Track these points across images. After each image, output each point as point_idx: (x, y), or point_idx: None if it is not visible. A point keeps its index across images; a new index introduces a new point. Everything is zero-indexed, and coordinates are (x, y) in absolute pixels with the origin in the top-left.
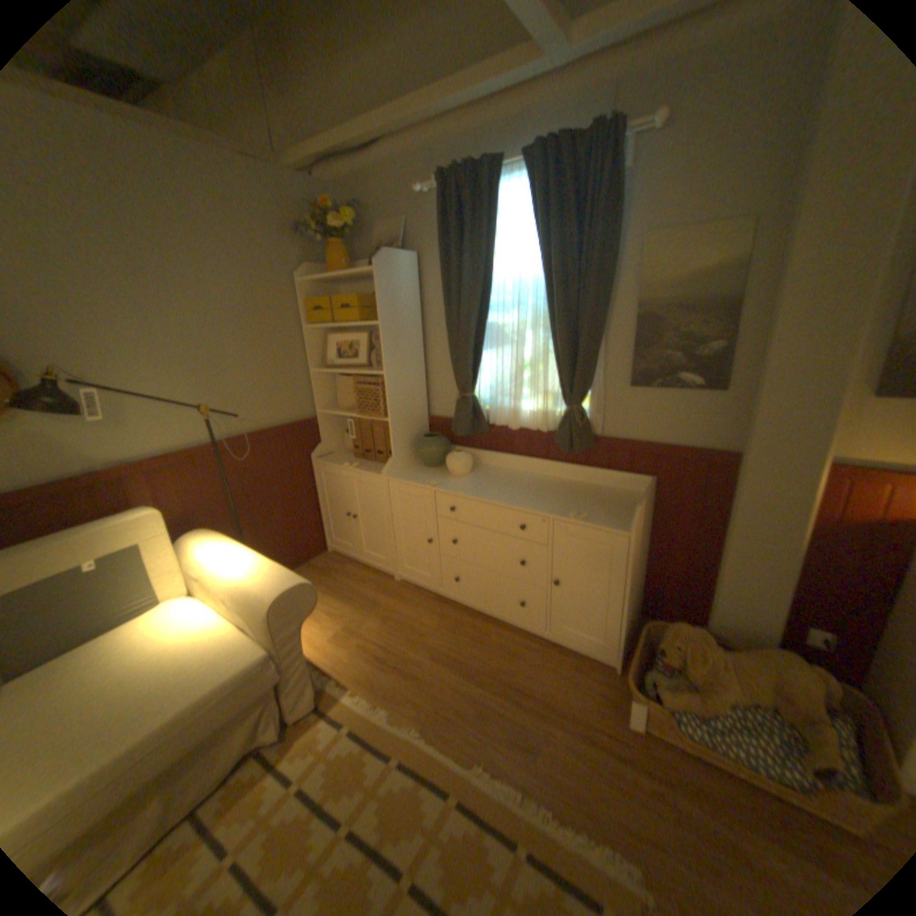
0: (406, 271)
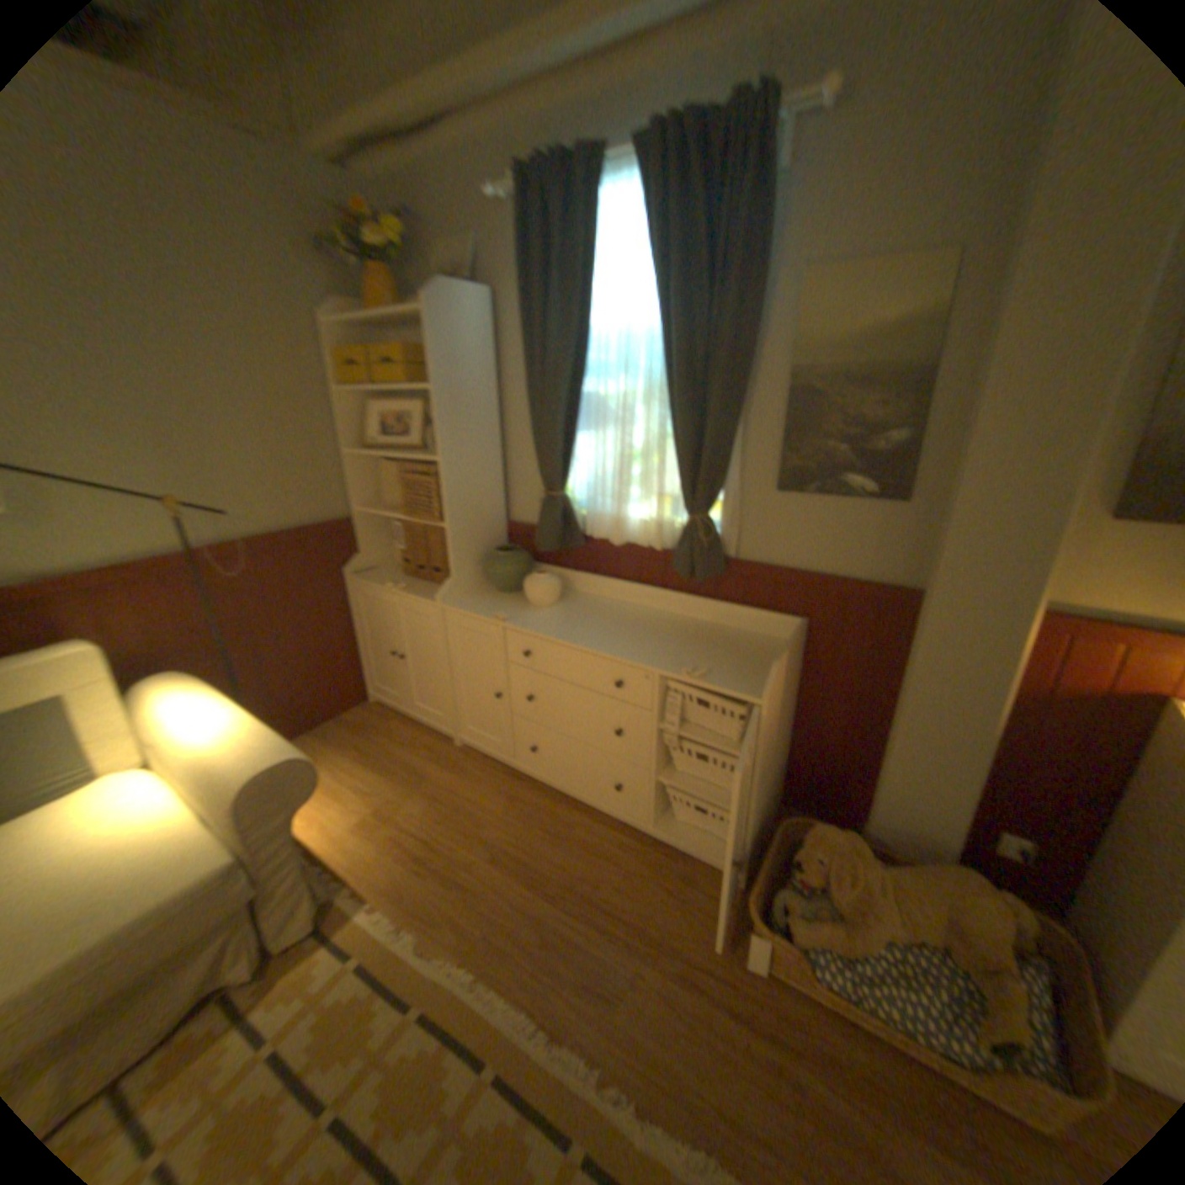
0: (471, 312)
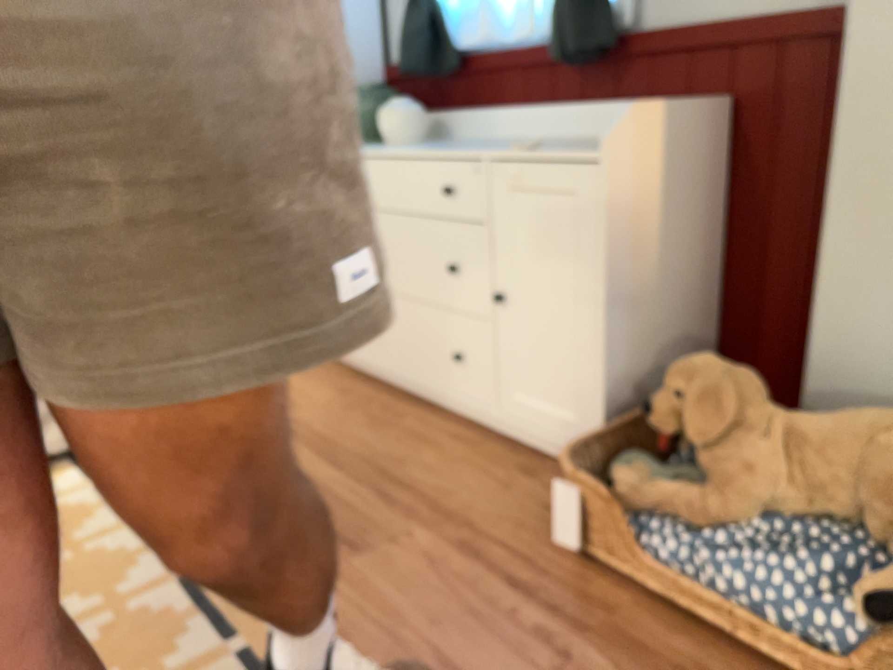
0: None
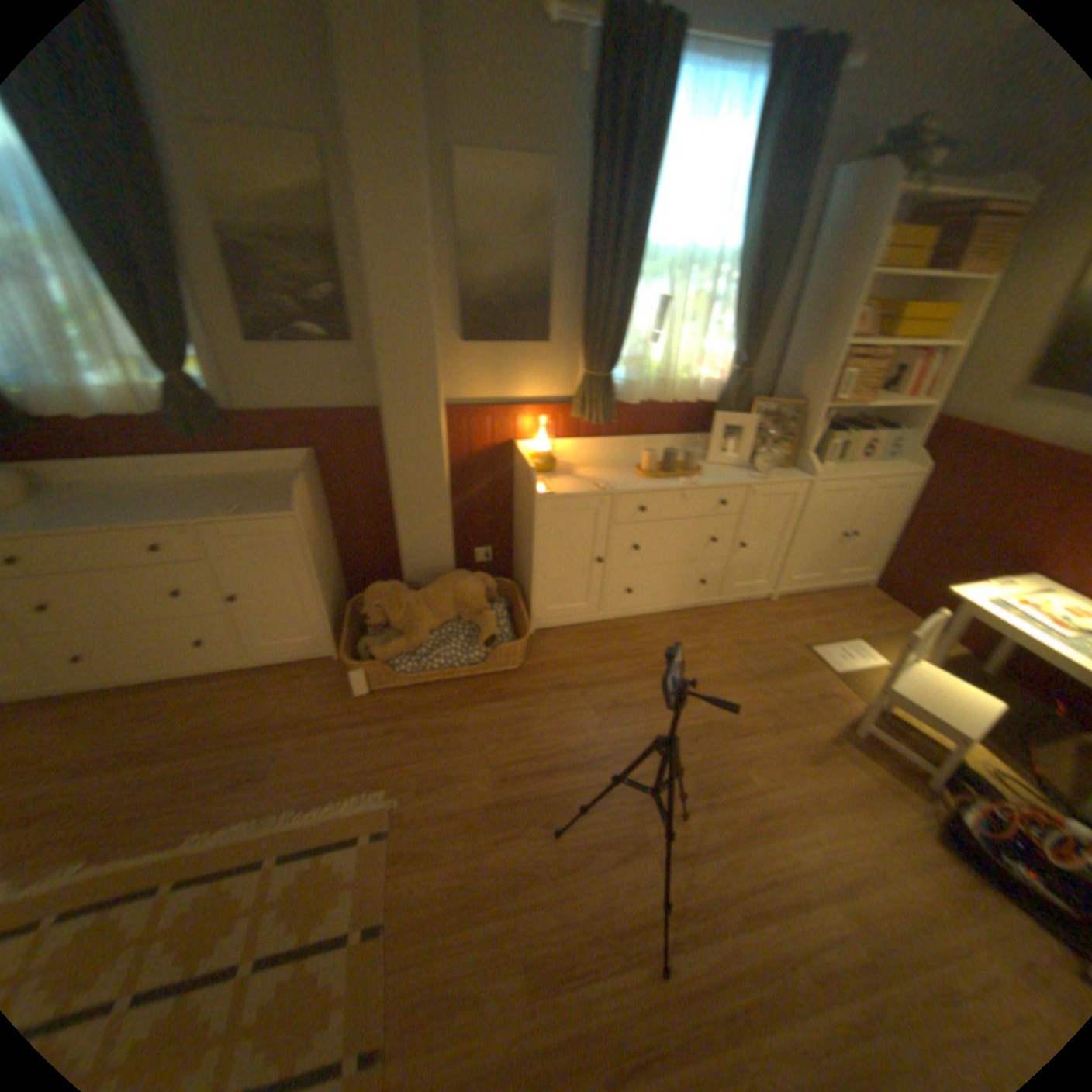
0: None
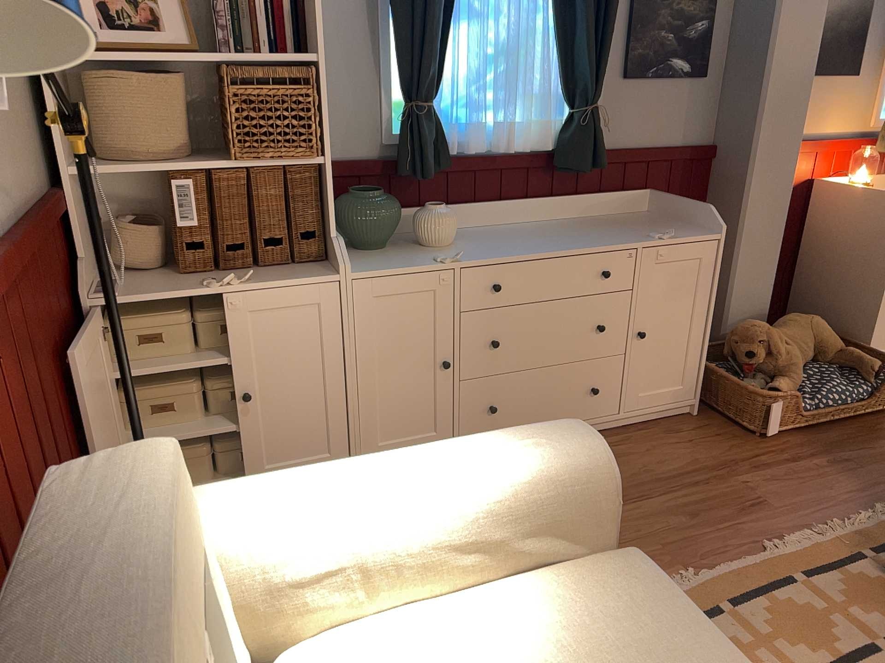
0: None
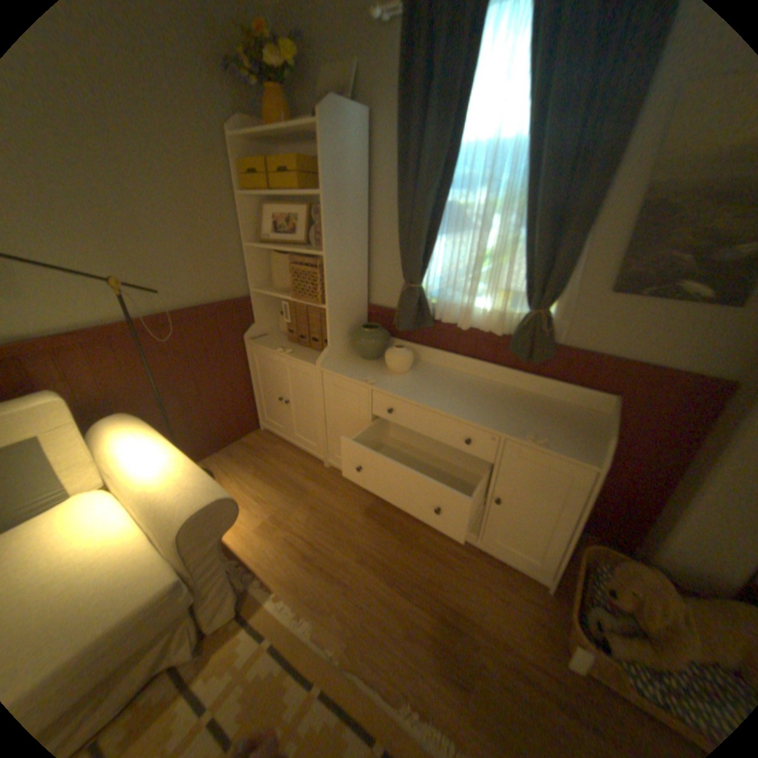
0: (355, 130)
